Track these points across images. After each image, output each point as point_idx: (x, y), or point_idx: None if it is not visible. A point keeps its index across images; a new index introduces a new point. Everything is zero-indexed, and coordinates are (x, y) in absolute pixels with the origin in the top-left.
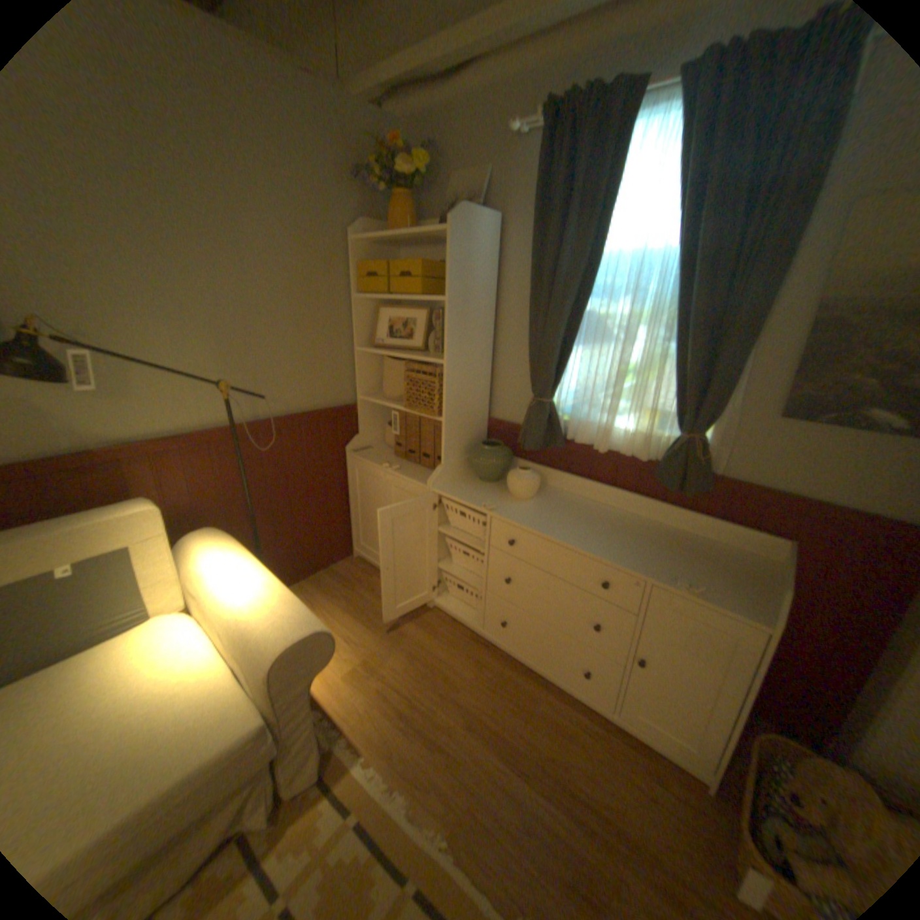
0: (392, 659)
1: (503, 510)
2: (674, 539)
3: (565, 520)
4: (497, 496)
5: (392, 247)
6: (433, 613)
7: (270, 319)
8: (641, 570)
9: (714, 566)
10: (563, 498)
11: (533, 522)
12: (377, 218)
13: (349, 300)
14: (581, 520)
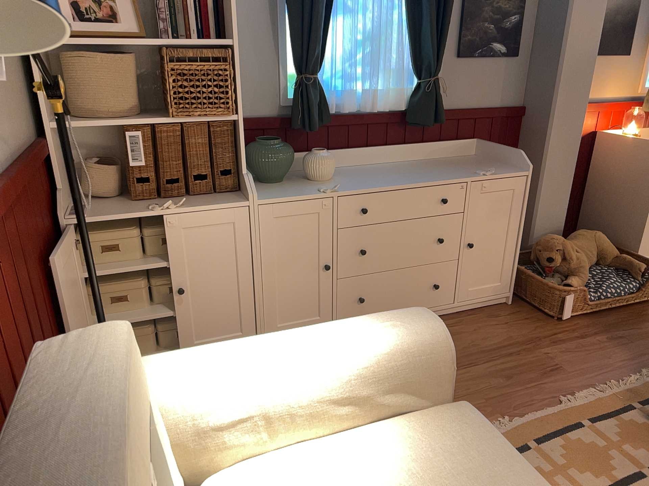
0: None
1: (339, 187)
2: (431, 163)
3: (378, 177)
4: (309, 184)
5: None
6: None
7: None
8: (459, 177)
9: (467, 164)
10: (342, 170)
11: (369, 184)
12: None
13: None
14: (383, 173)
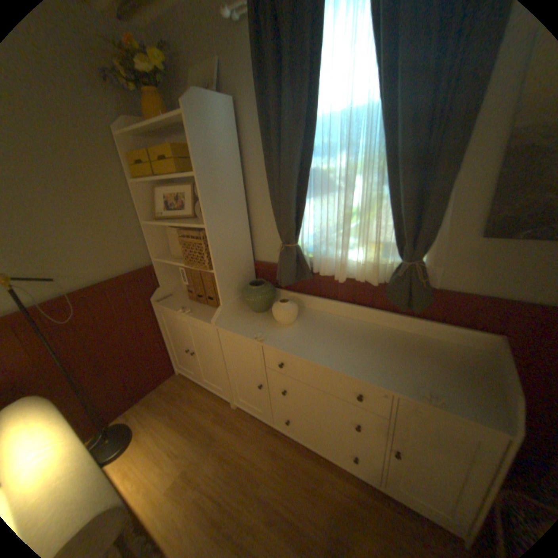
0: (206, 464)
1: (271, 339)
2: (408, 344)
3: (321, 340)
4: (267, 325)
5: (155, 137)
6: (236, 414)
7: (50, 210)
8: (388, 384)
9: (445, 367)
10: (318, 317)
11: (296, 346)
12: (137, 114)
13: (126, 184)
14: (333, 337)
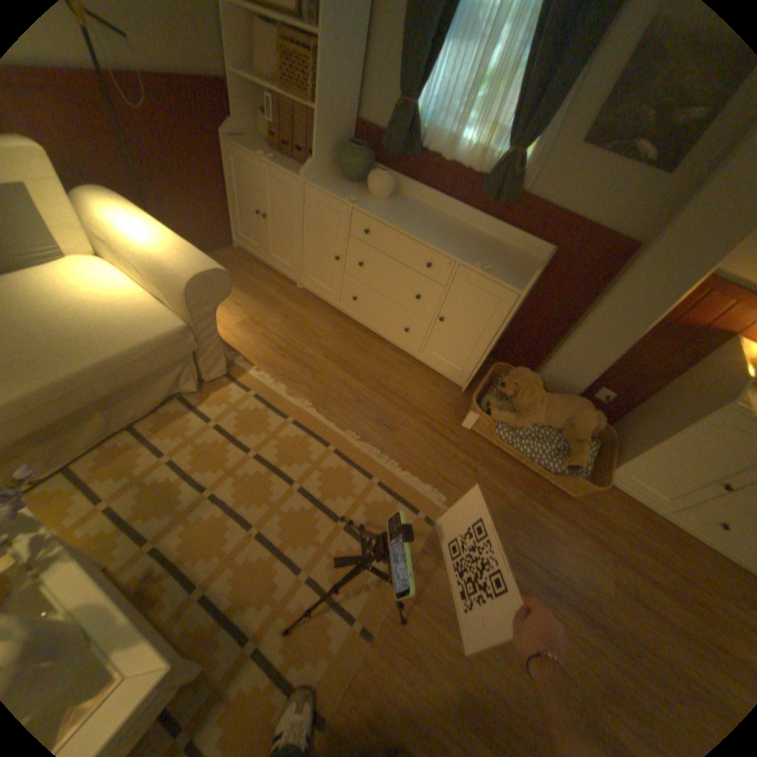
0: (272, 318)
1: (362, 205)
2: (482, 241)
3: (409, 219)
4: (358, 195)
5: None
6: (301, 293)
7: None
8: (454, 255)
9: (501, 259)
10: (410, 204)
11: (385, 216)
12: None
13: None
14: (420, 221)
